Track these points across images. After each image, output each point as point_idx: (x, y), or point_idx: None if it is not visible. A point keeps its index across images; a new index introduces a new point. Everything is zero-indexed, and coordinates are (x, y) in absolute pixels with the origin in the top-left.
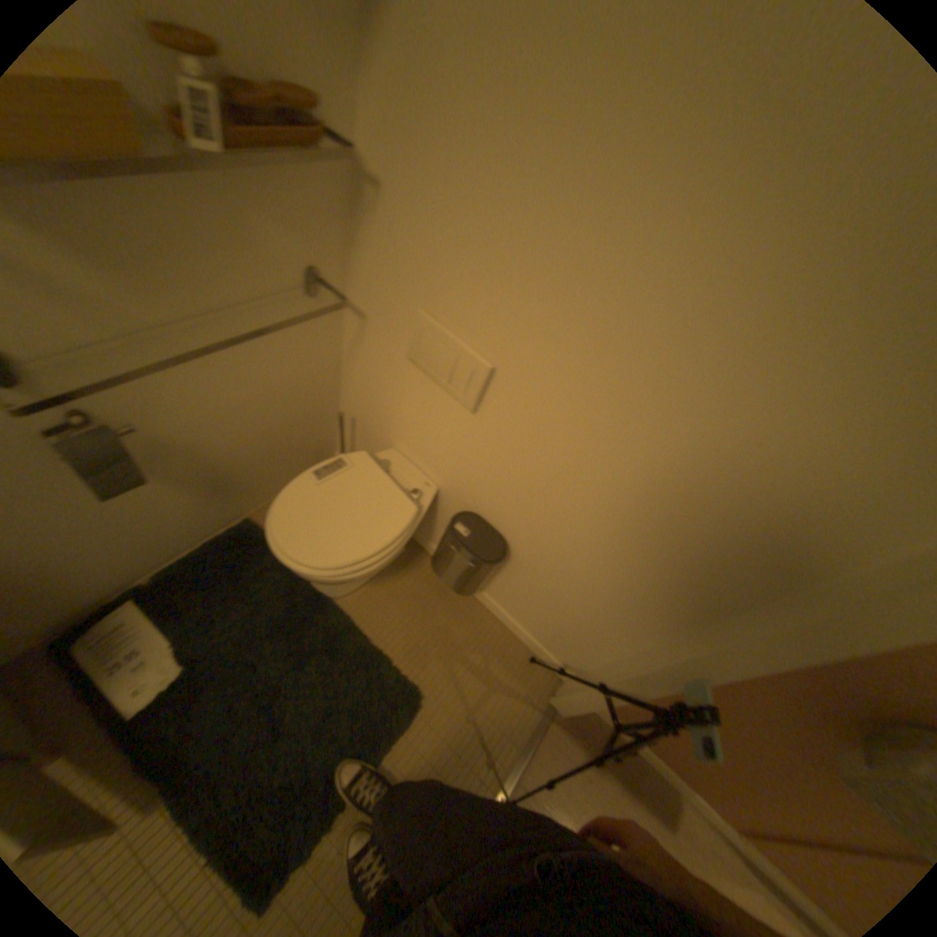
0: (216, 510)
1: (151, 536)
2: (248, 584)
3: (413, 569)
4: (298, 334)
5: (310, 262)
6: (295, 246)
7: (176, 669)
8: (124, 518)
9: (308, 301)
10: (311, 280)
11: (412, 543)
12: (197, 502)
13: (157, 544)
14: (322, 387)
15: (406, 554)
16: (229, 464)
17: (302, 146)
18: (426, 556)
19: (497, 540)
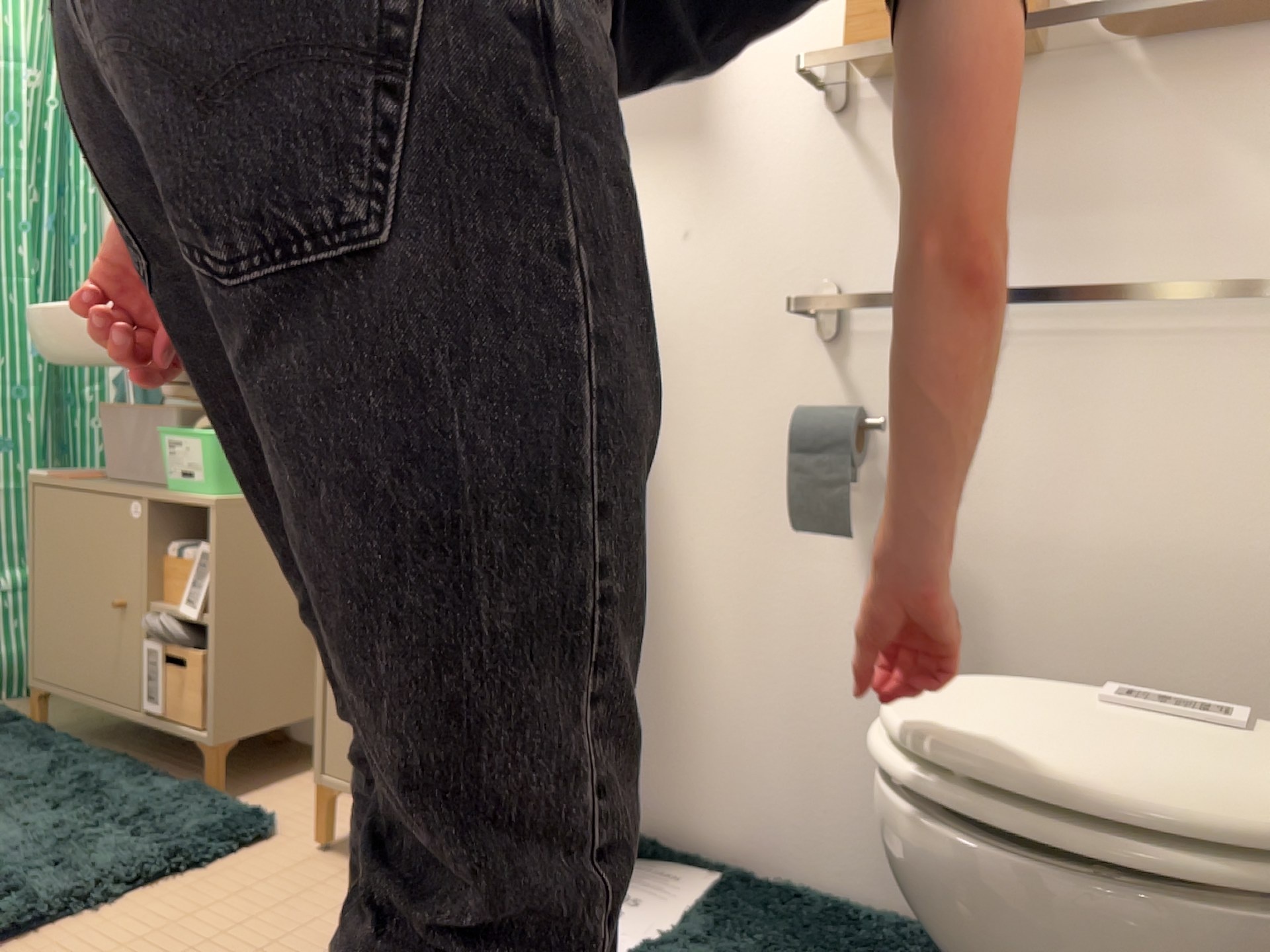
0: None
1: (827, 777)
2: None
3: None
4: None
5: None
6: None
7: None
8: (815, 680)
9: None
10: None
11: None
12: None
13: (826, 813)
14: None
15: None
16: None
17: None
18: None
19: None
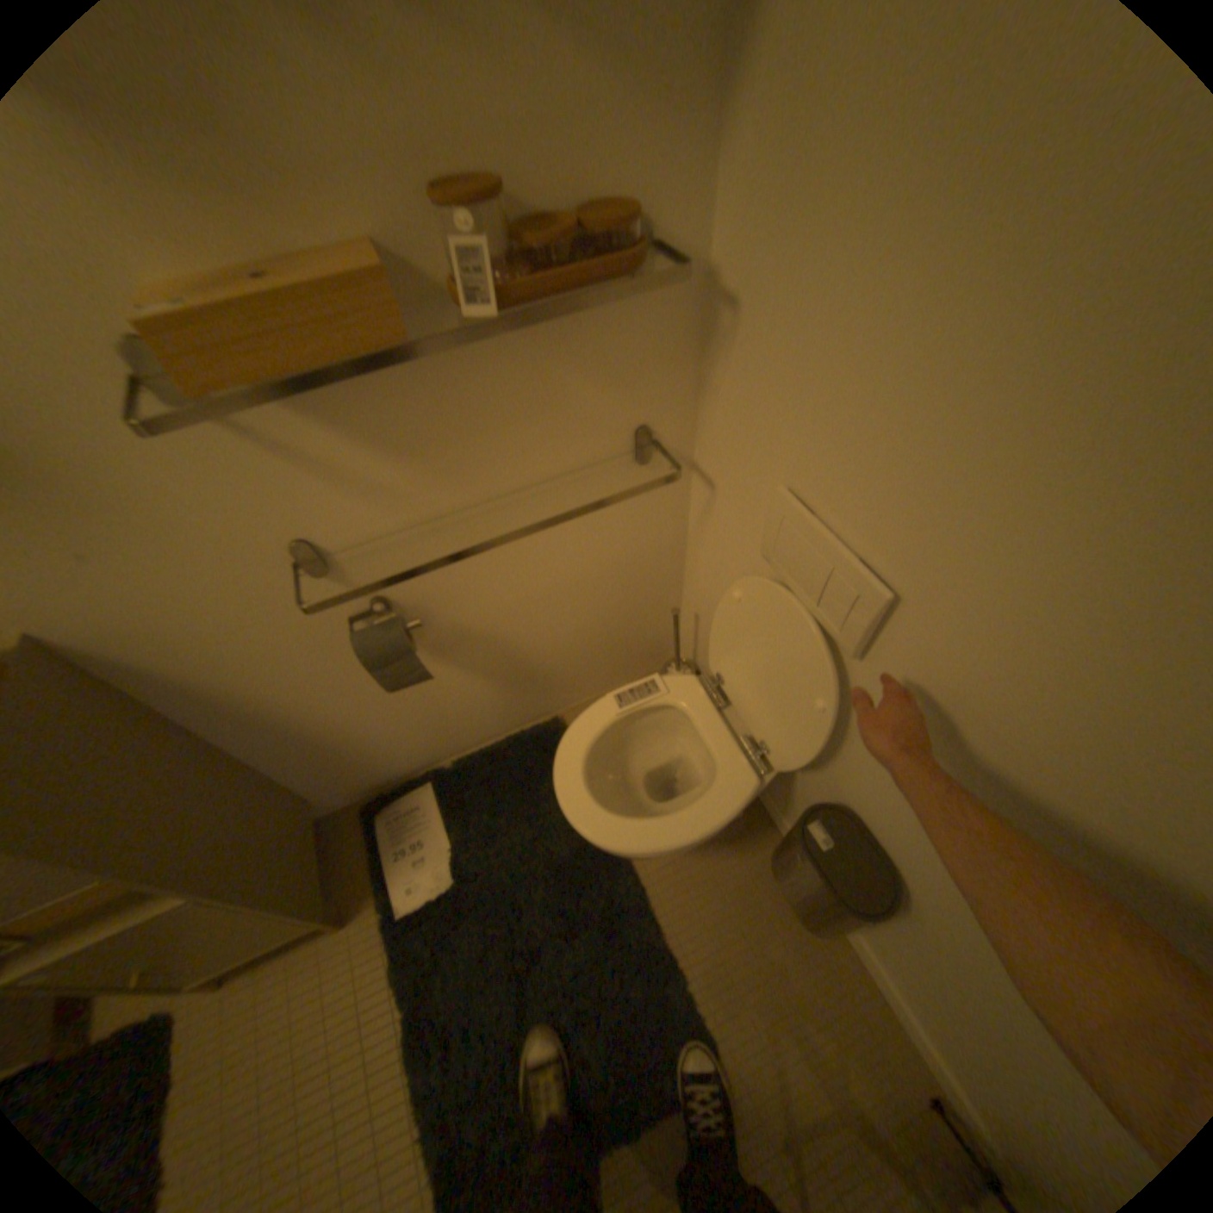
0: (521, 704)
1: (453, 722)
2: (537, 802)
3: (749, 849)
4: (620, 510)
5: (642, 418)
6: (614, 404)
7: (447, 880)
8: (425, 703)
9: (633, 470)
10: (642, 441)
11: (755, 807)
12: (500, 693)
13: (459, 730)
14: (654, 572)
15: (743, 821)
16: (535, 657)
17: (623, 276)
18: (773, 834)
19: (882, 874)
